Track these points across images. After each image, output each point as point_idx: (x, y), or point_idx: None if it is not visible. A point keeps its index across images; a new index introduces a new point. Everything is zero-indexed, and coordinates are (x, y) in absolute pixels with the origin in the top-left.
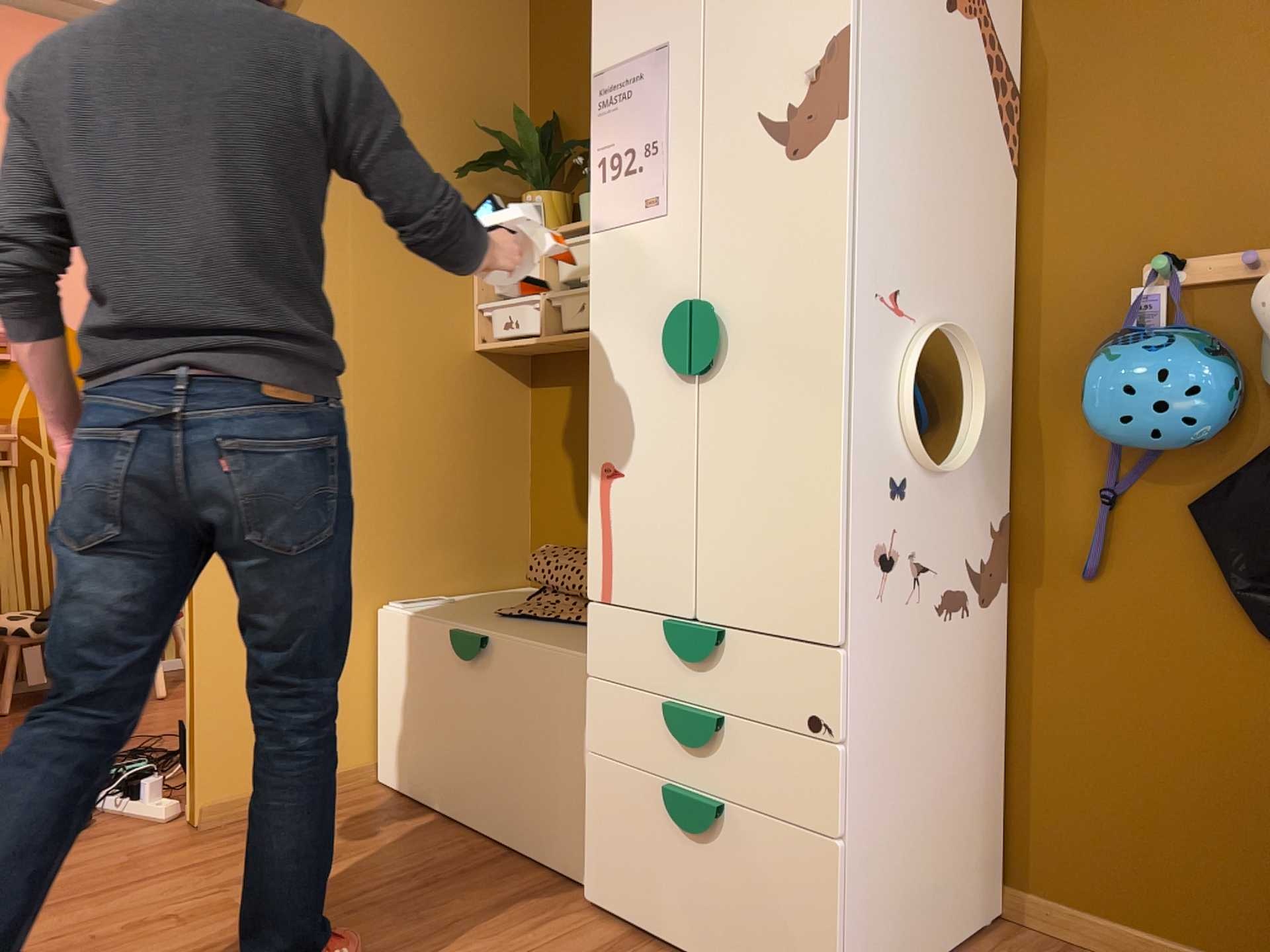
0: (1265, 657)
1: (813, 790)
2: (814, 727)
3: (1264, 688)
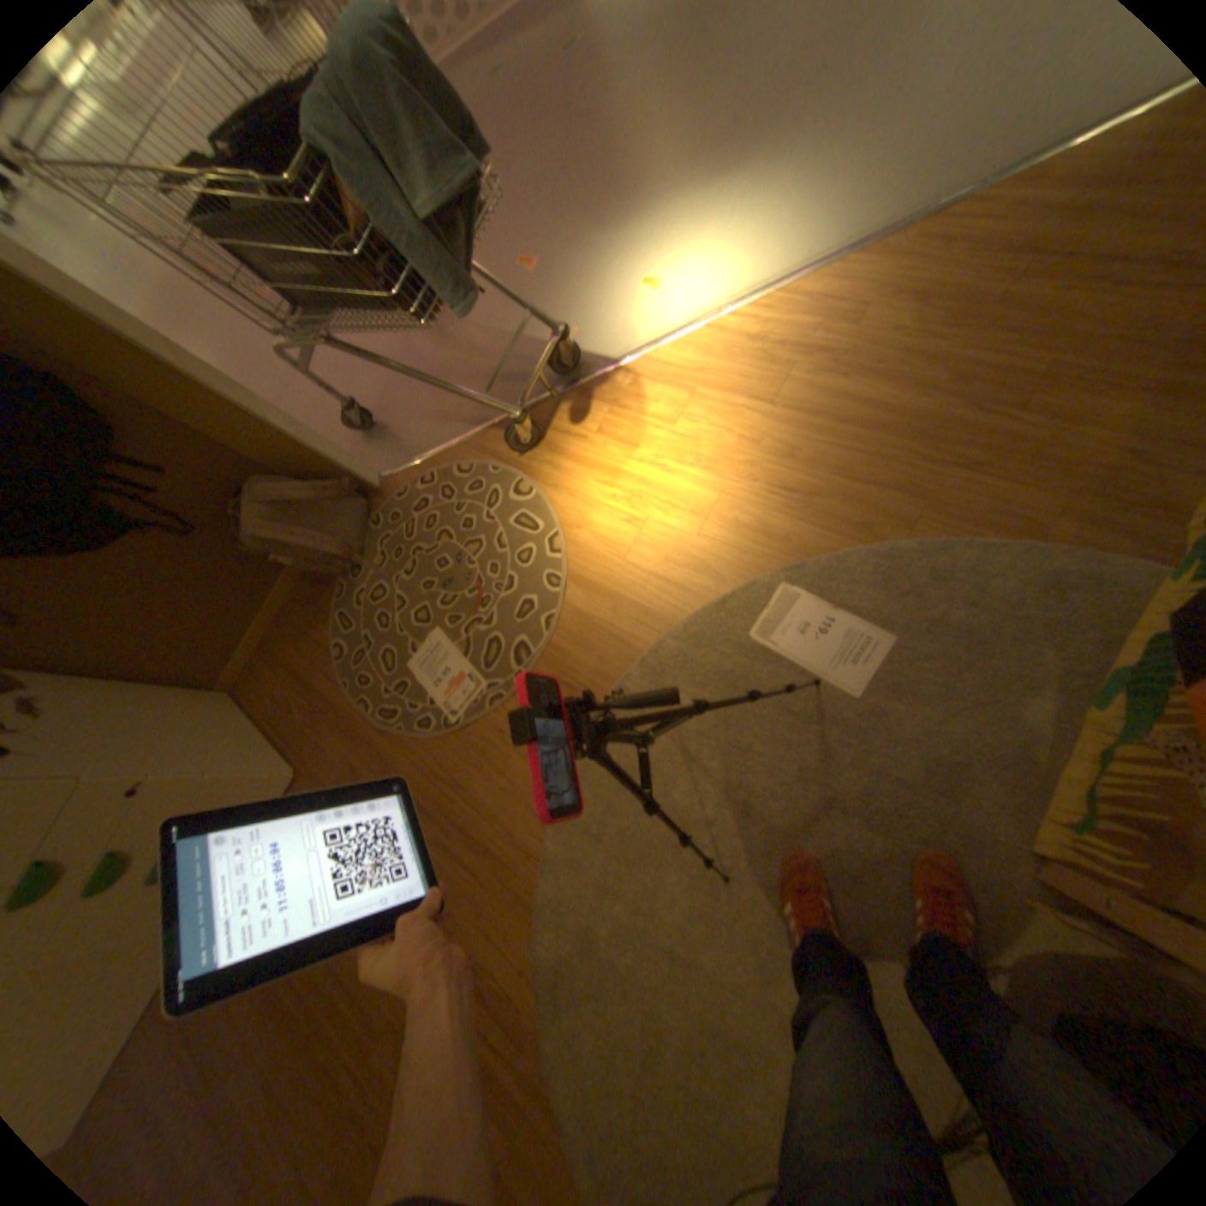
0: (106, 555)
1: (169, 795)
2: (128, 797)
3: (126, 561)
